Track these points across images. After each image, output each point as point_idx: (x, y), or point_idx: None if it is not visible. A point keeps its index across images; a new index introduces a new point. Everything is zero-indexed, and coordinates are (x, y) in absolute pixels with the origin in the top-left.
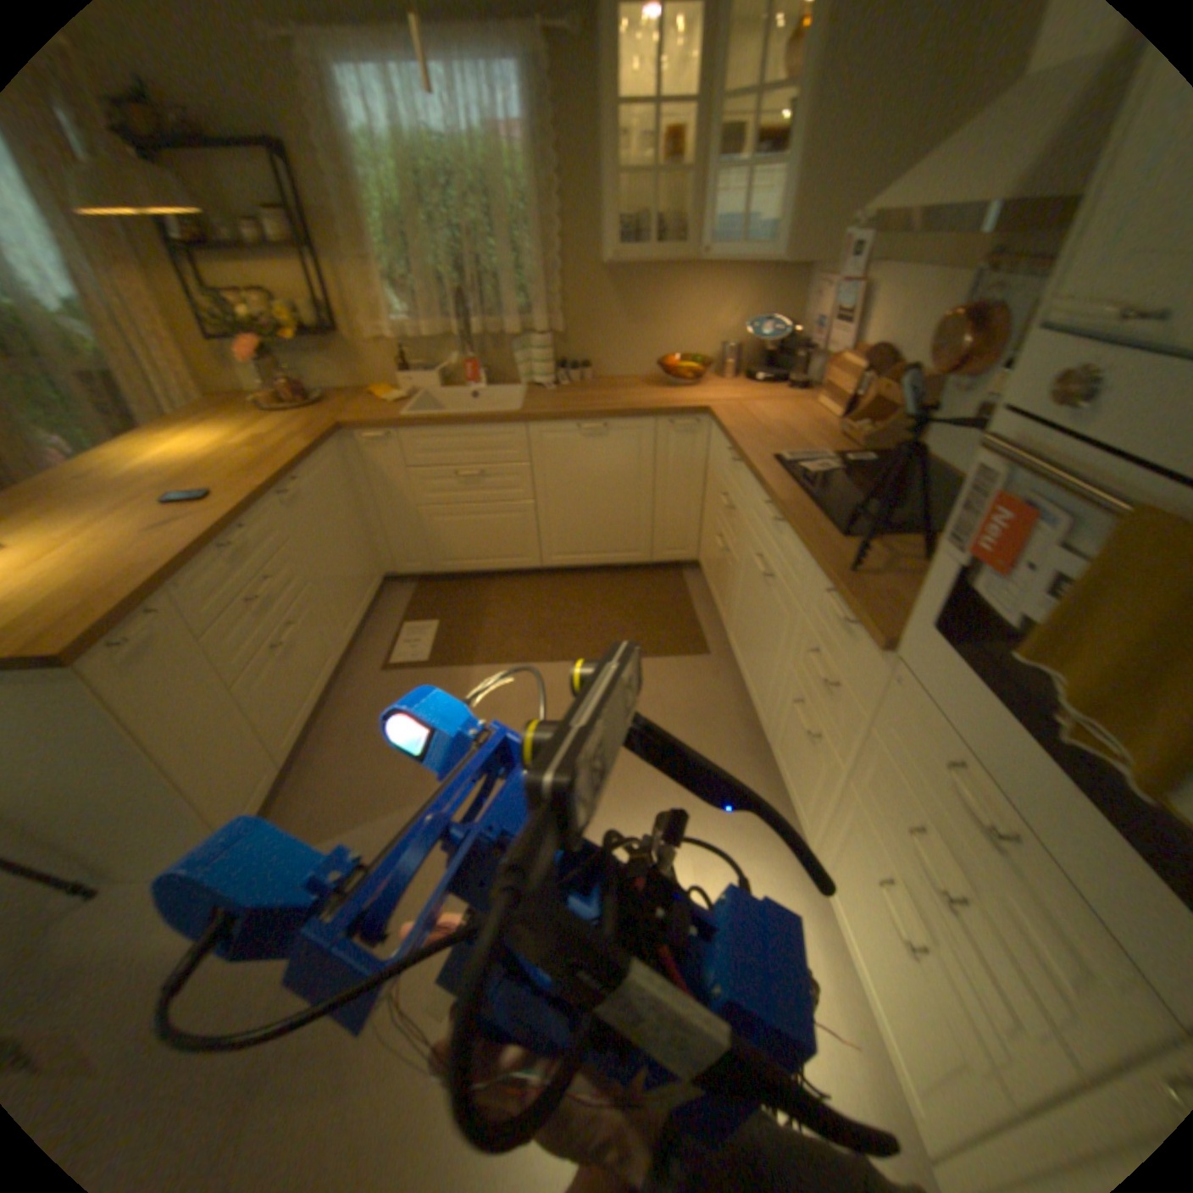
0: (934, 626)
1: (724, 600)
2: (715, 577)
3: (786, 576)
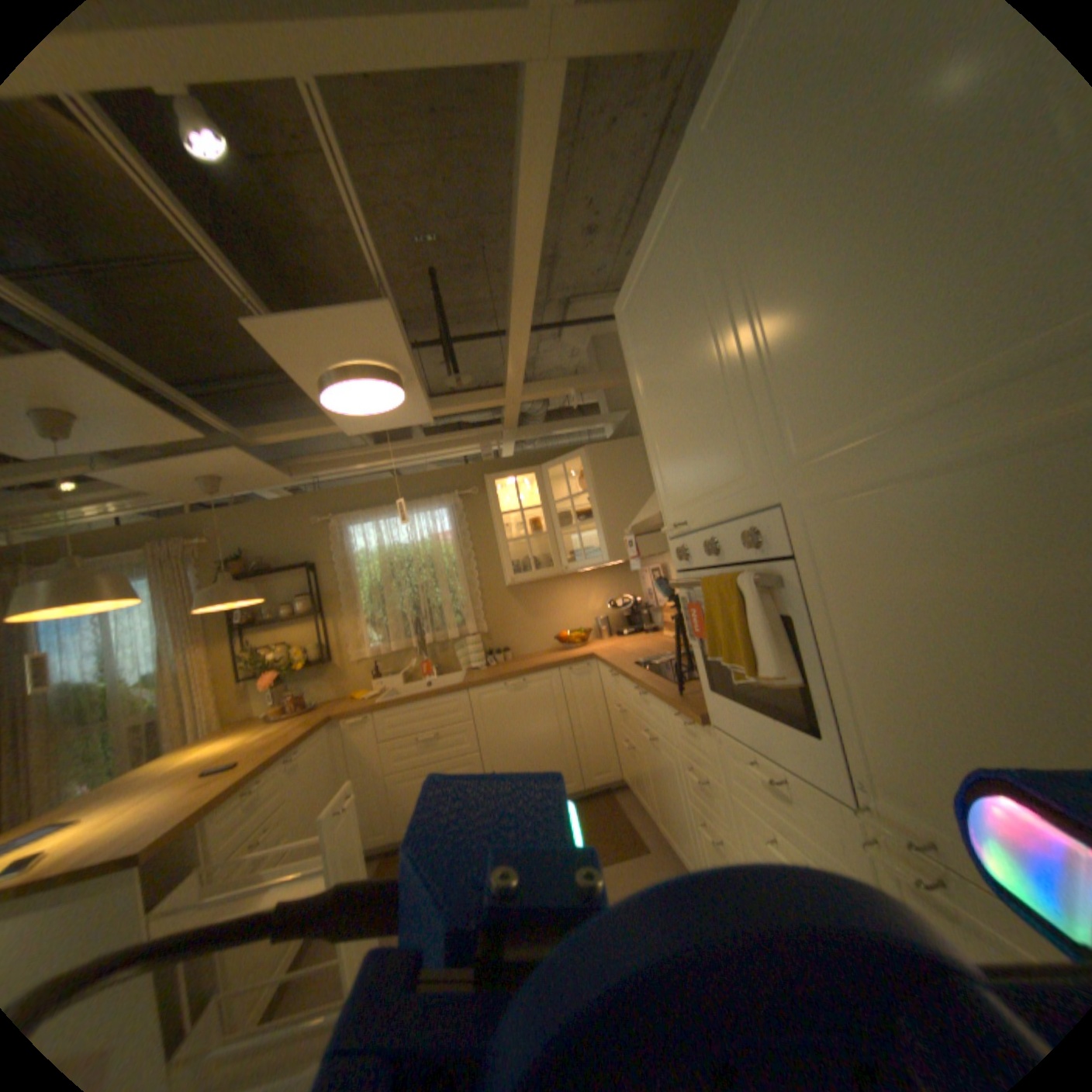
0: (707, 689)
1: (644, 795)
2: (634, 781)
3: (659, 731)
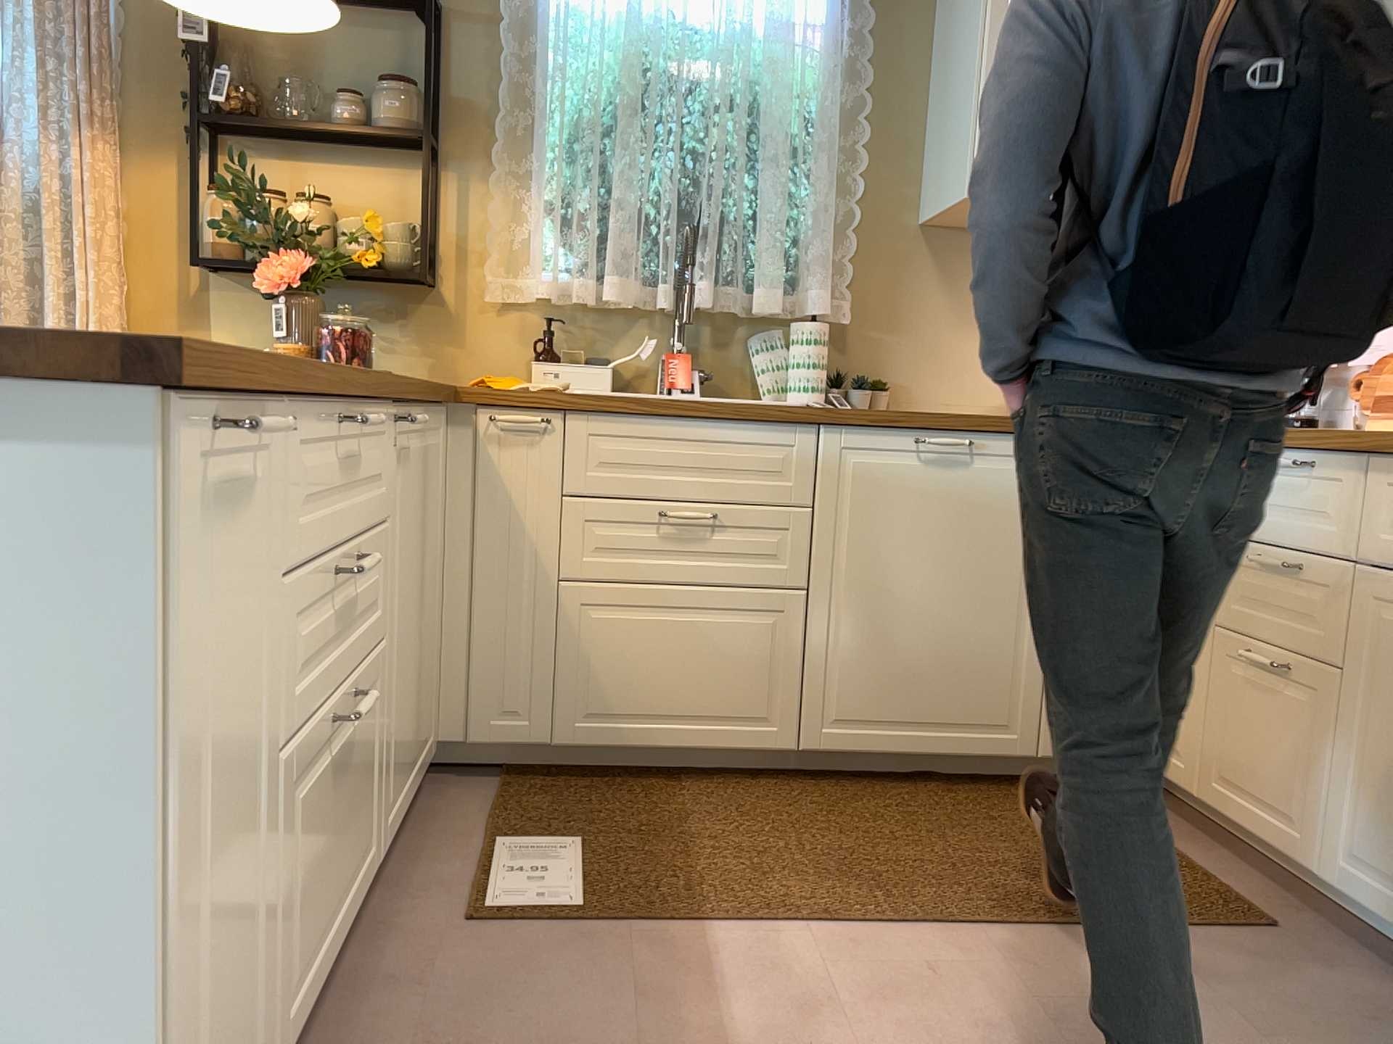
0: None
1: (1285, 792)
2: (1230, 758)
3: None
